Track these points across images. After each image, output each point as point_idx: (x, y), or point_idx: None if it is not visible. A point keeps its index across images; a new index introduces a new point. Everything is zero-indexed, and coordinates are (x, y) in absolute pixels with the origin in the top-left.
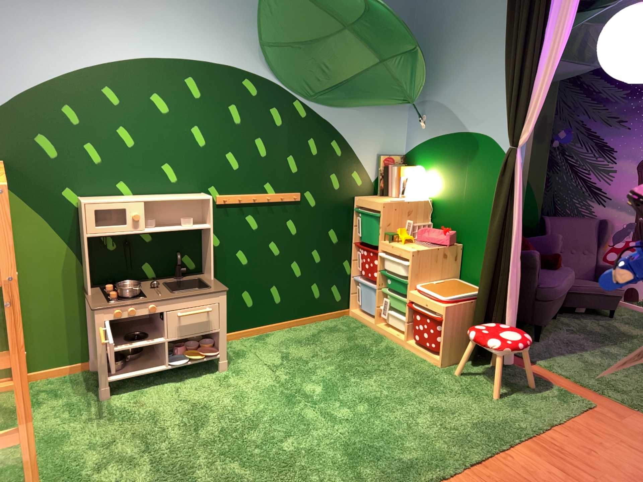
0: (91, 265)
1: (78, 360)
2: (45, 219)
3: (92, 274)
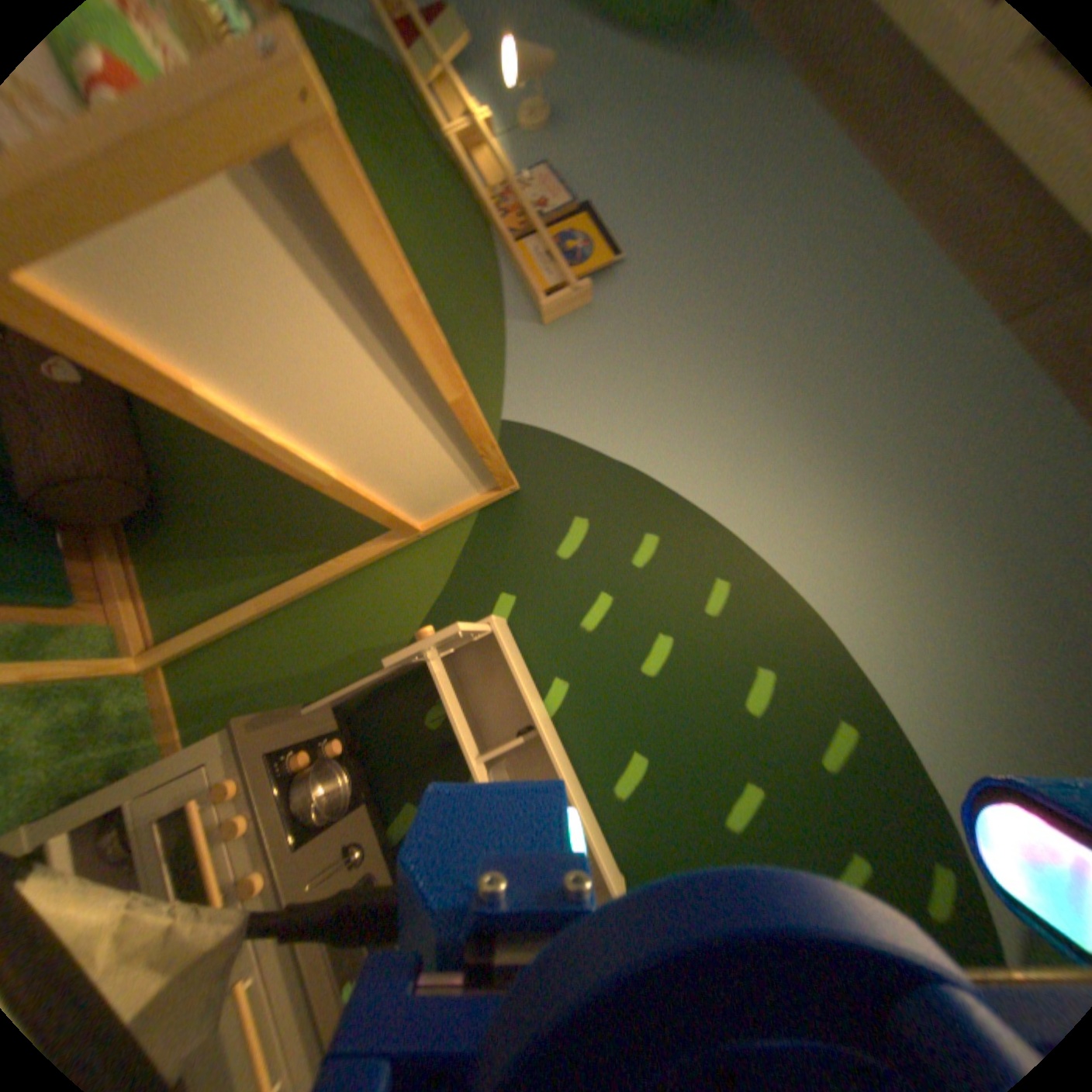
0: (380, 686)
1: (187, 746)
2: (443, 575)
3: (362, 695)
